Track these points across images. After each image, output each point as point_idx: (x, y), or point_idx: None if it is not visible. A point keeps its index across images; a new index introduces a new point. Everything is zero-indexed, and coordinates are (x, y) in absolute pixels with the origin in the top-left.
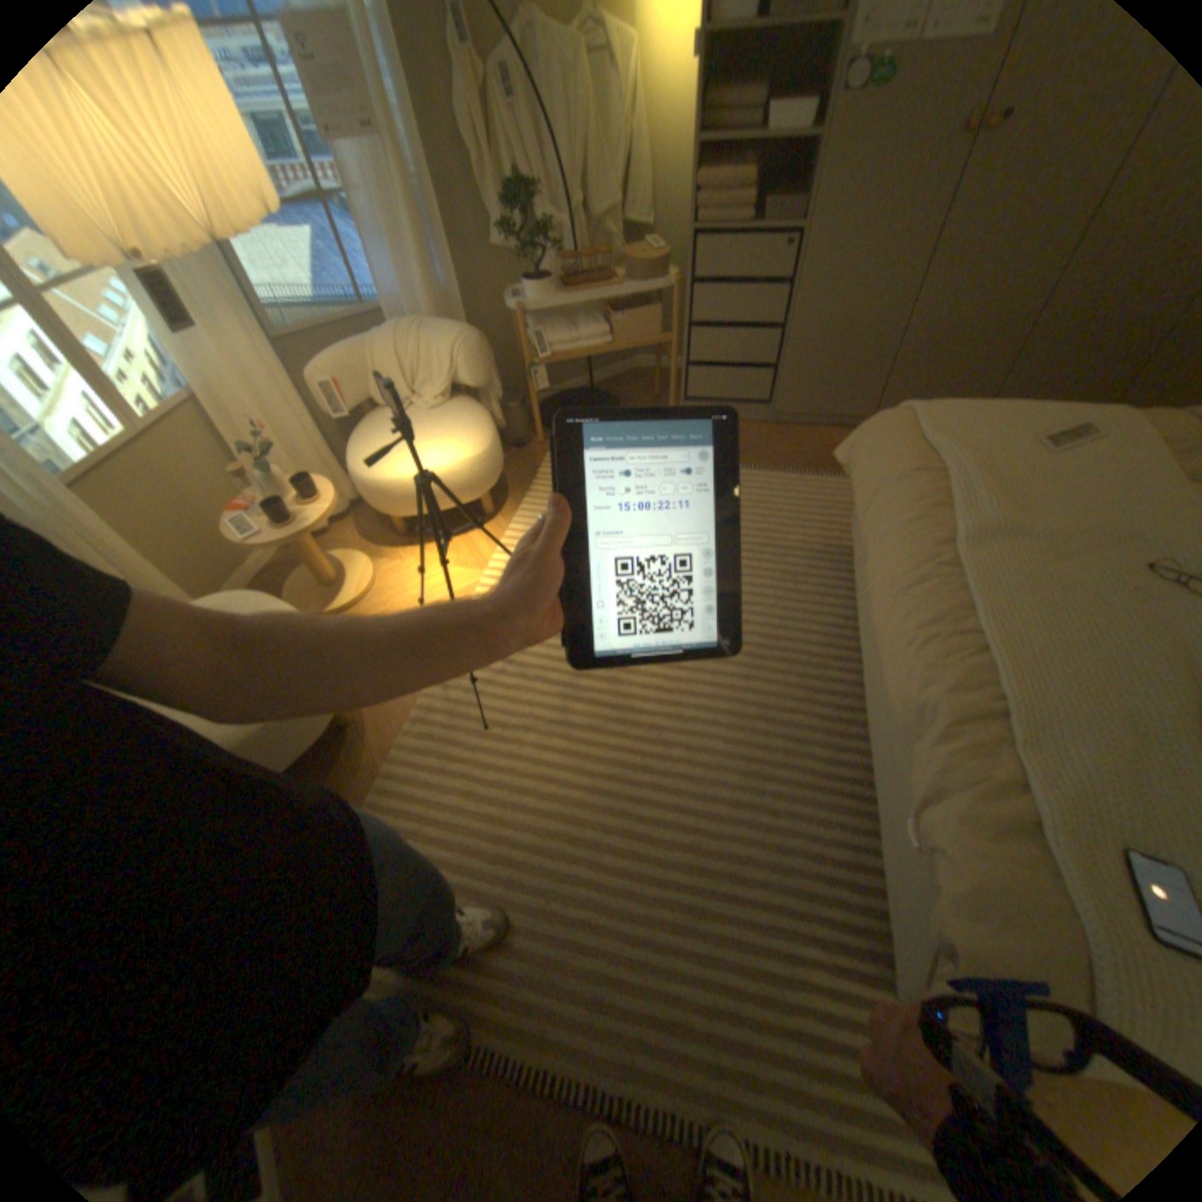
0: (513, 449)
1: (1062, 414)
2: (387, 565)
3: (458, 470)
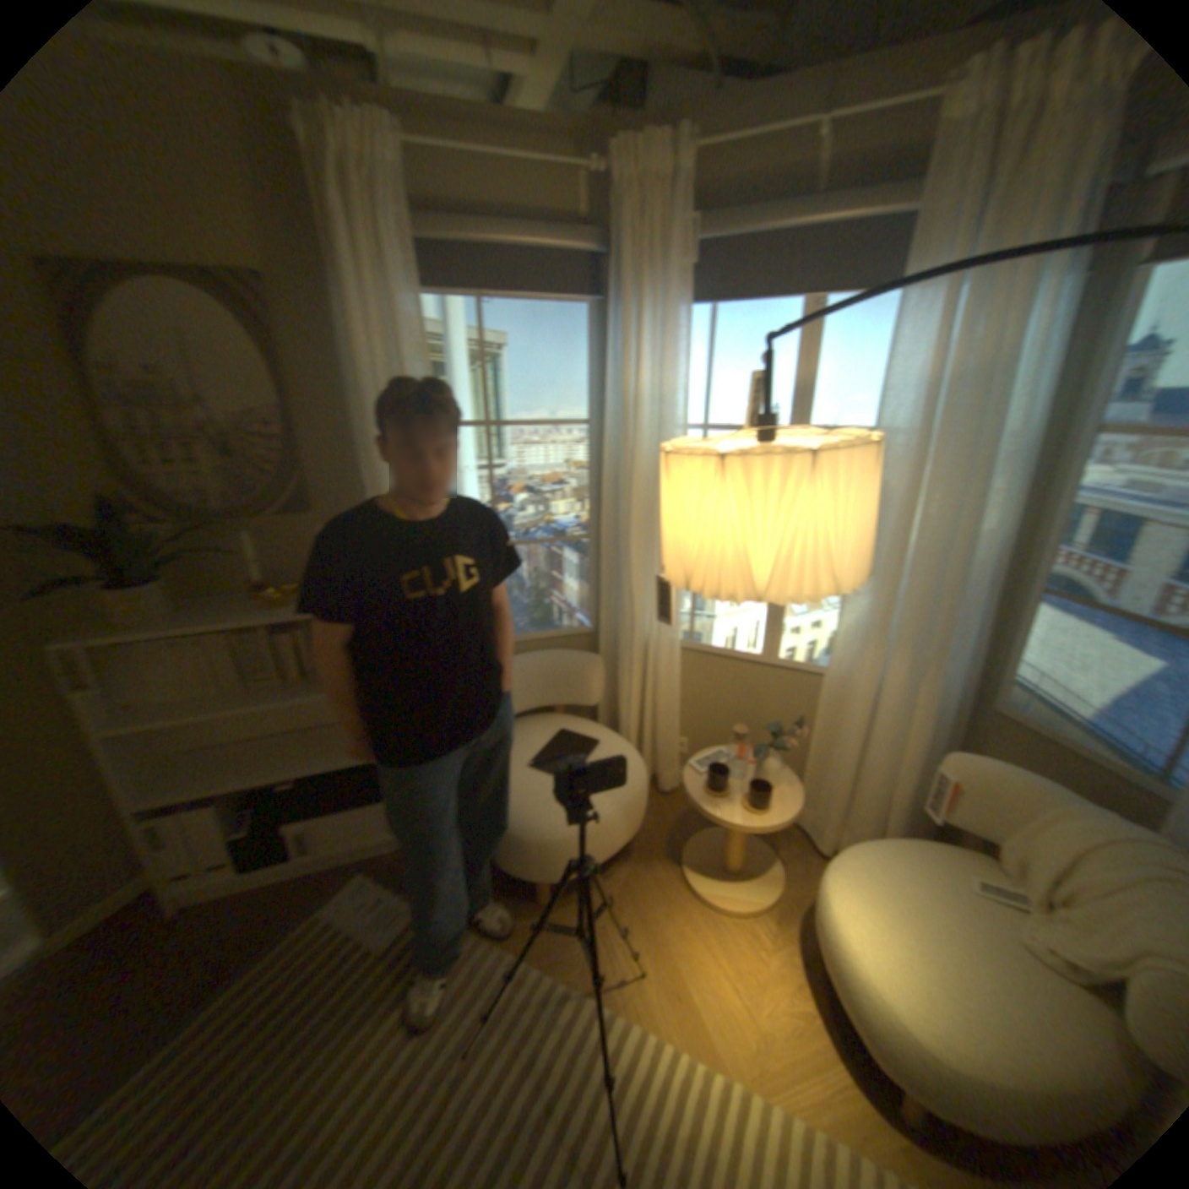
0: None
1: None
2: (768, 935)
3: (881, 1008)
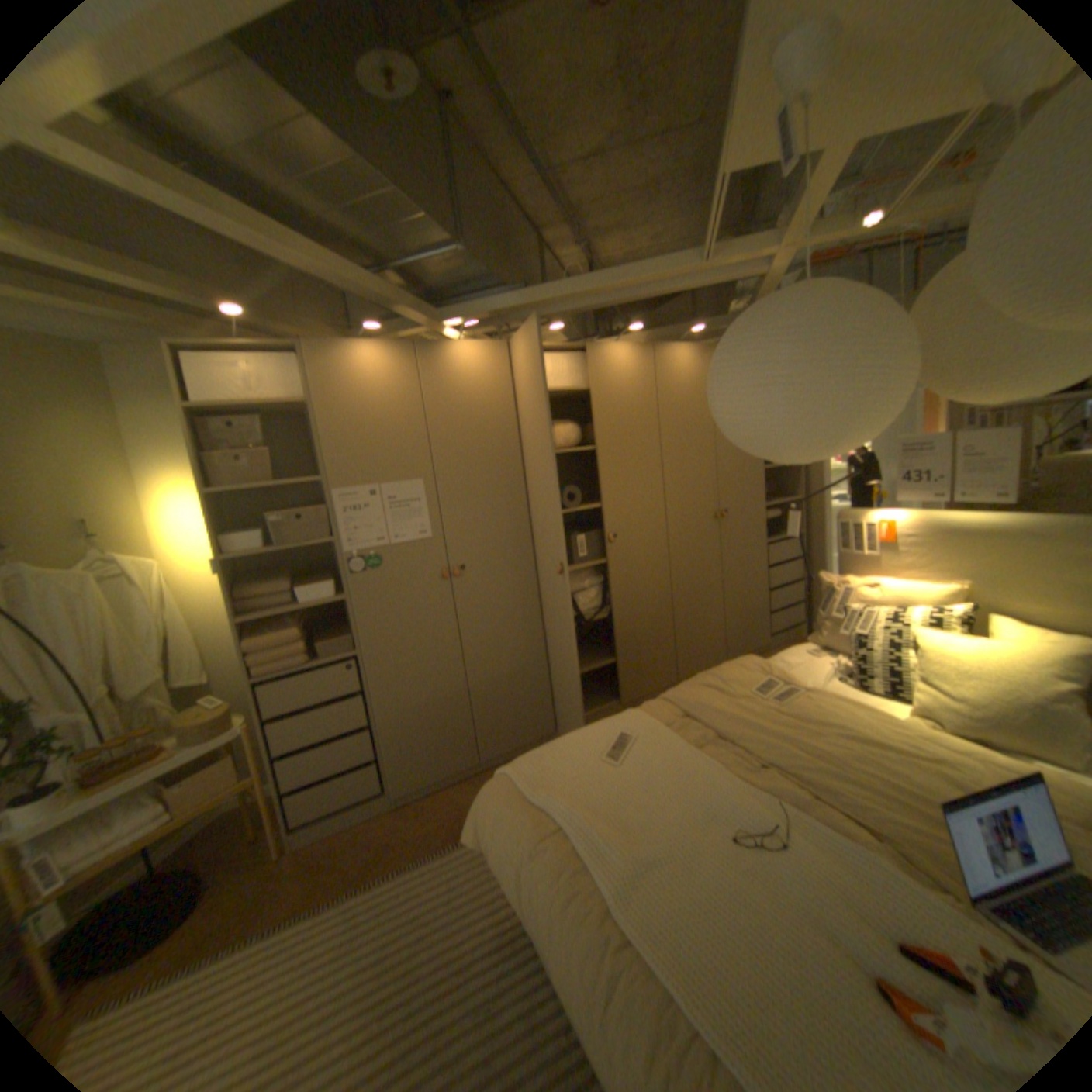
0: None
1: (604, 732)
2: None
3: None
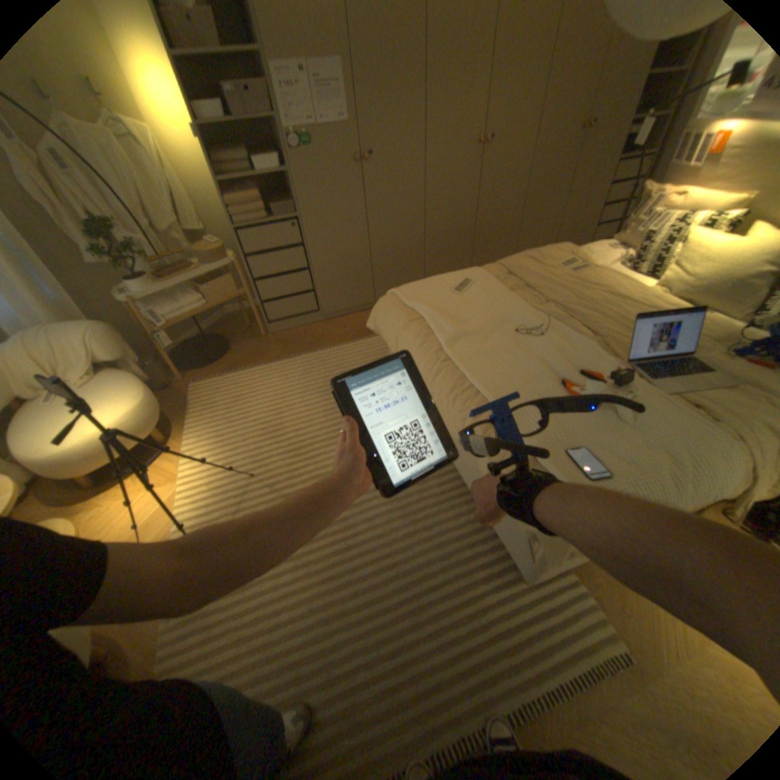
0: (159, 392)
1: (454, 277)
2: (85, 517)
3: (124, 421)
